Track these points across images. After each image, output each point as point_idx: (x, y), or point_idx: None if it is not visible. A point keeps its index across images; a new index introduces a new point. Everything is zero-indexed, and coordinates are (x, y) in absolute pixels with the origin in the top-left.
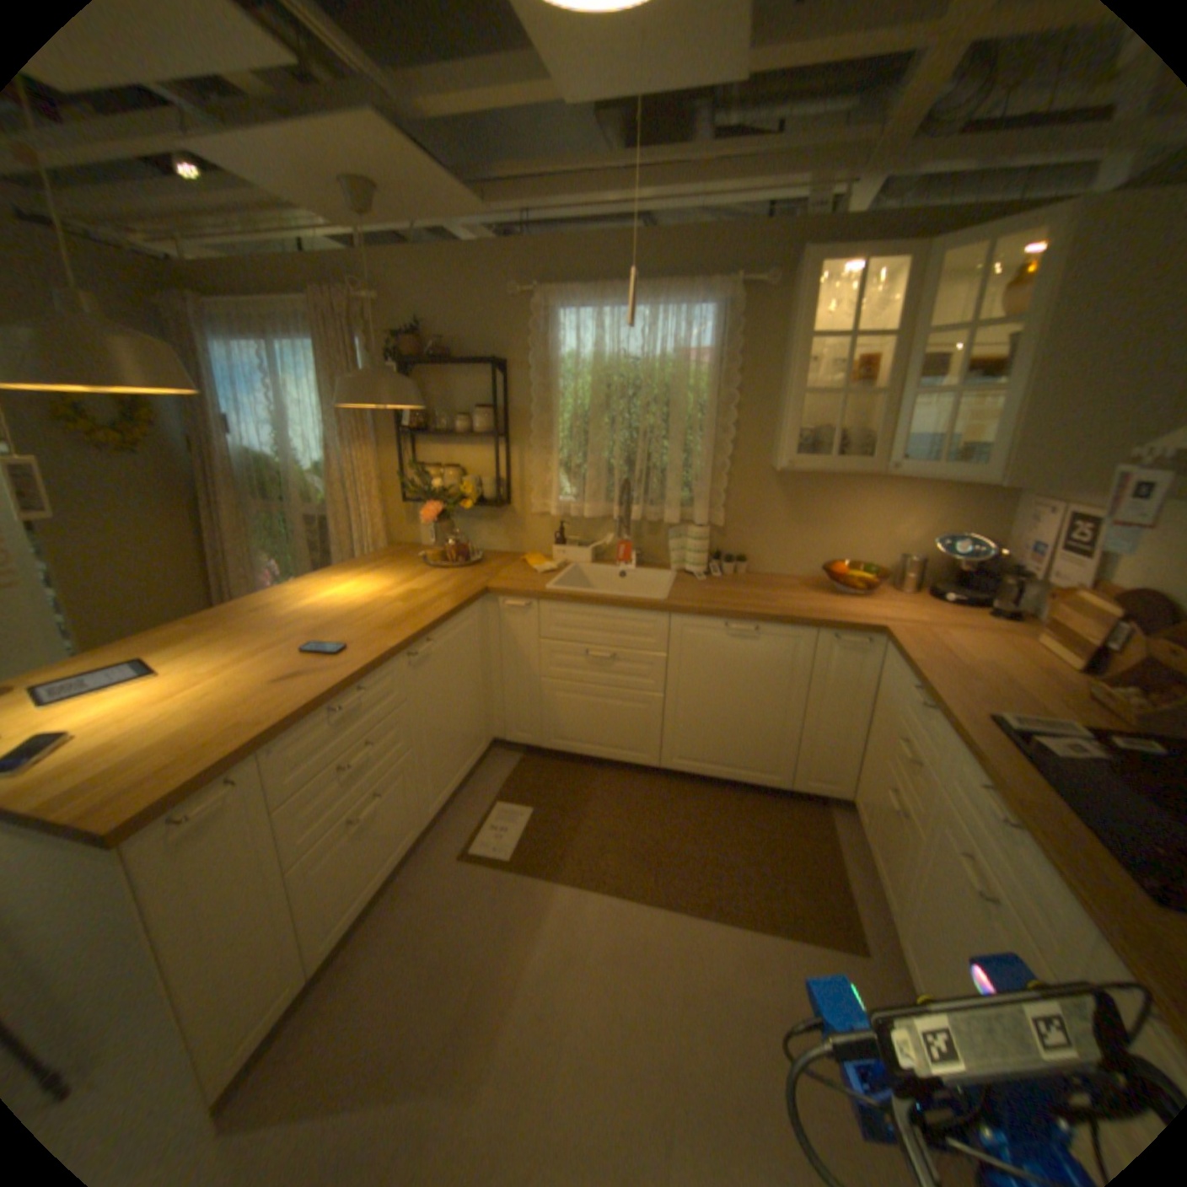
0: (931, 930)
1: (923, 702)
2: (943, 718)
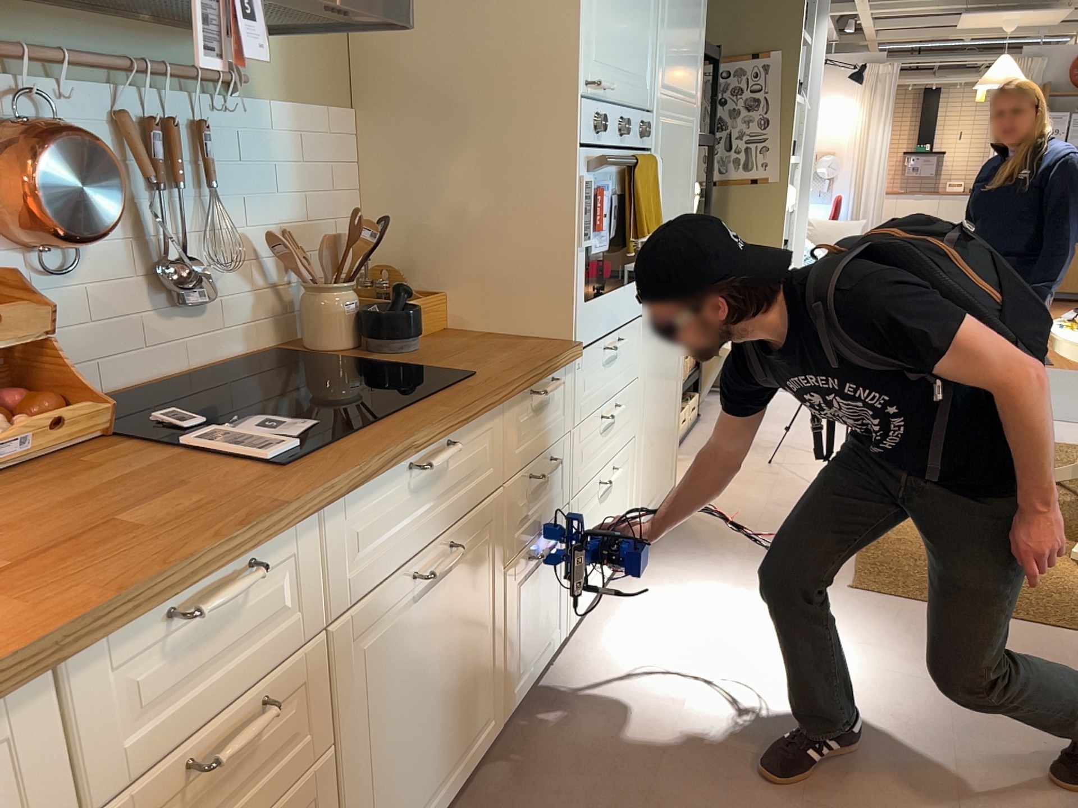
0: (392, 771)
1: (255, 575)
2: (277, 549)
